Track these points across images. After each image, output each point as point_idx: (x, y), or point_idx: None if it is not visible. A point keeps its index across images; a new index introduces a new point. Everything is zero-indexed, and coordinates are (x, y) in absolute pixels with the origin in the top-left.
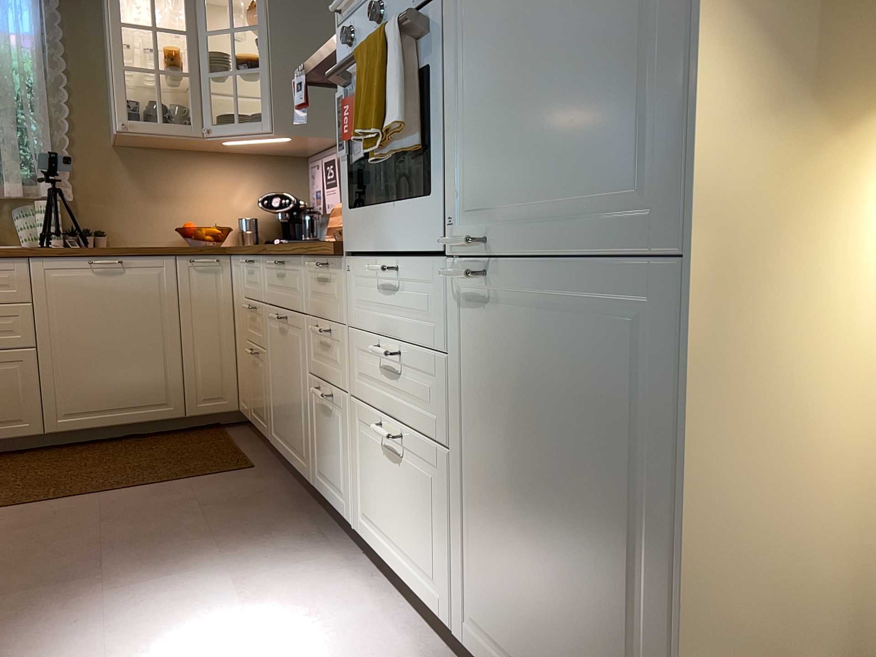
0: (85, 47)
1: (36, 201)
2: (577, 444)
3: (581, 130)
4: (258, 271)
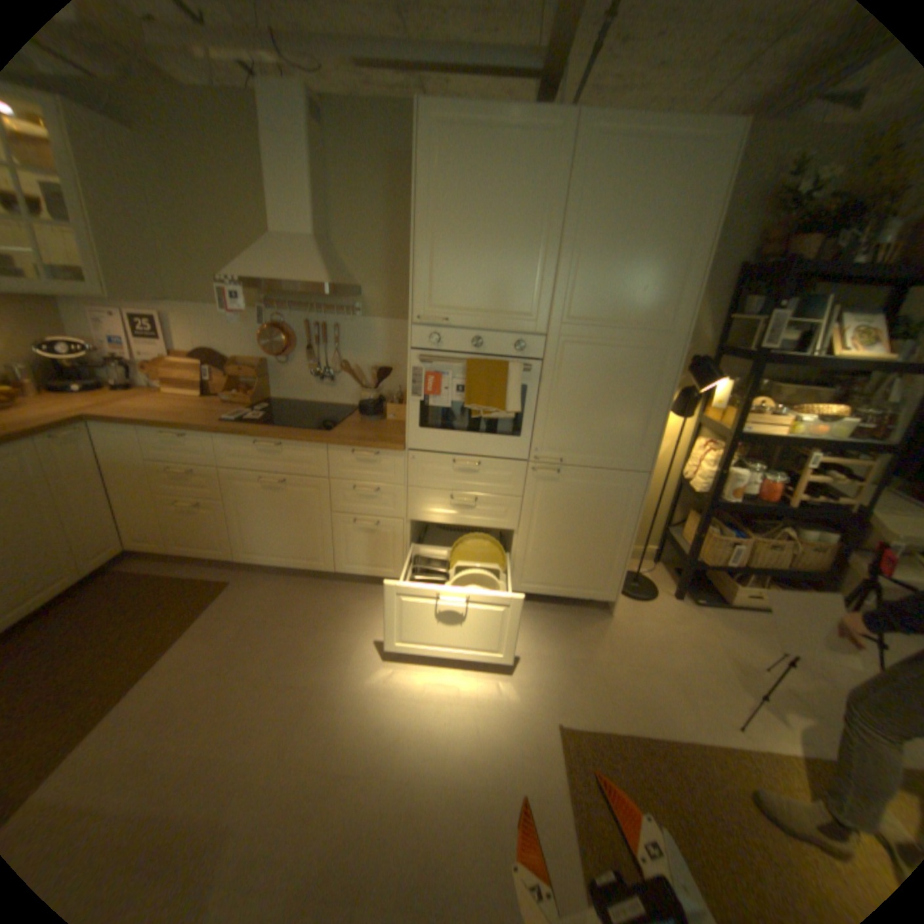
0: None
1: None
2: (594, 517)
3: (612, 434)
4: (201, 446)
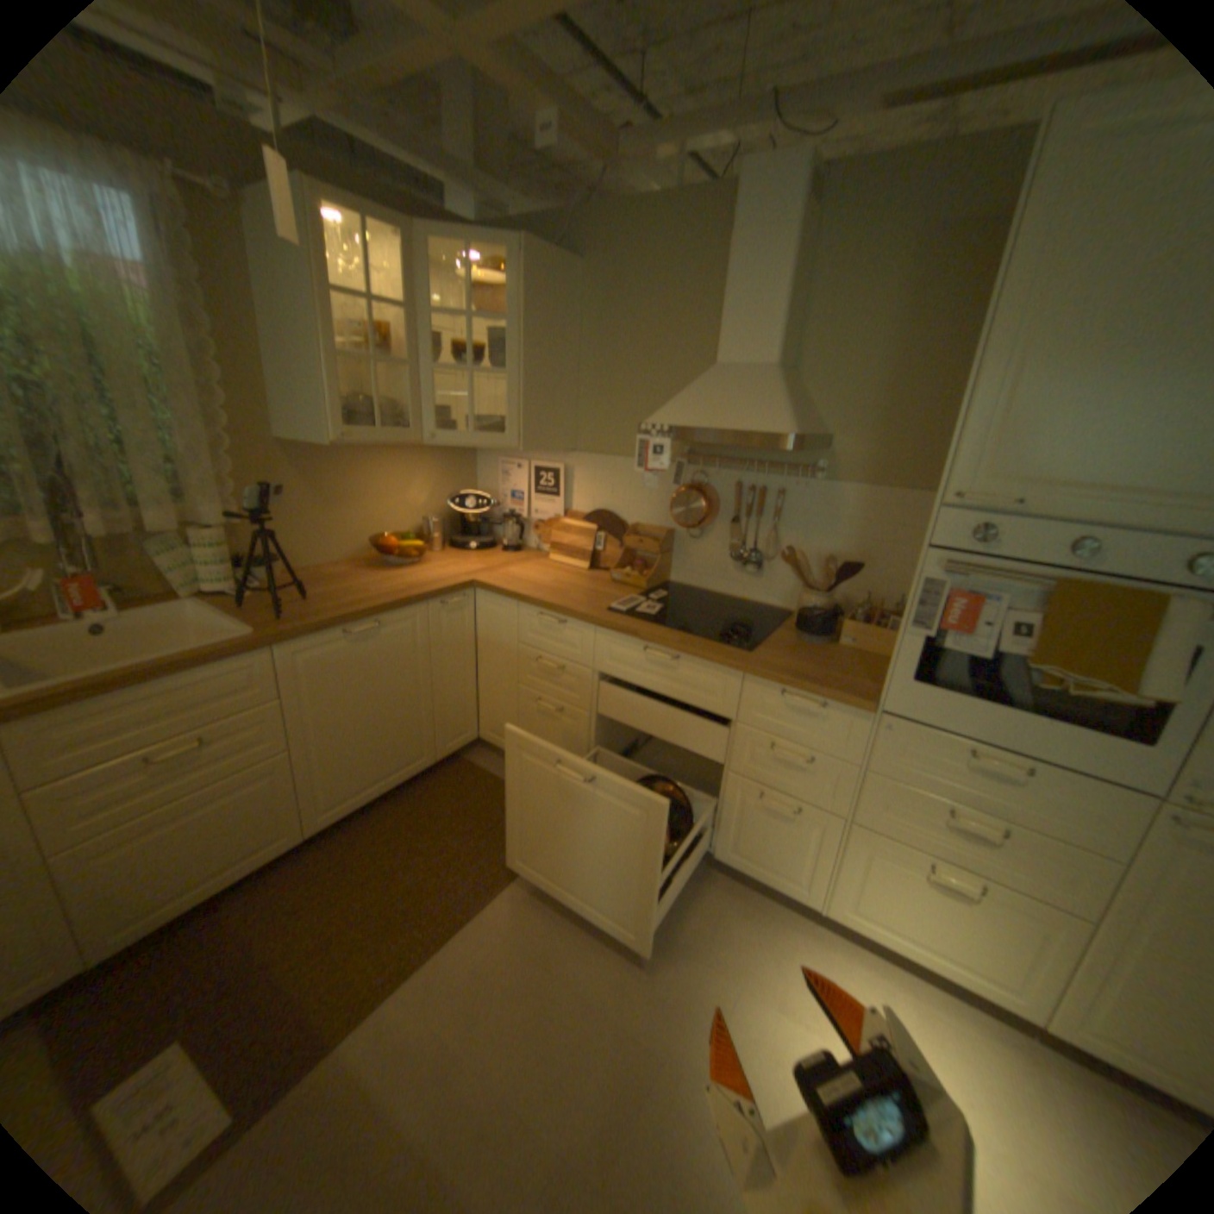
0: (224, 295)
1: (178, 527)
2: None
3: None
4: (581, 637)
